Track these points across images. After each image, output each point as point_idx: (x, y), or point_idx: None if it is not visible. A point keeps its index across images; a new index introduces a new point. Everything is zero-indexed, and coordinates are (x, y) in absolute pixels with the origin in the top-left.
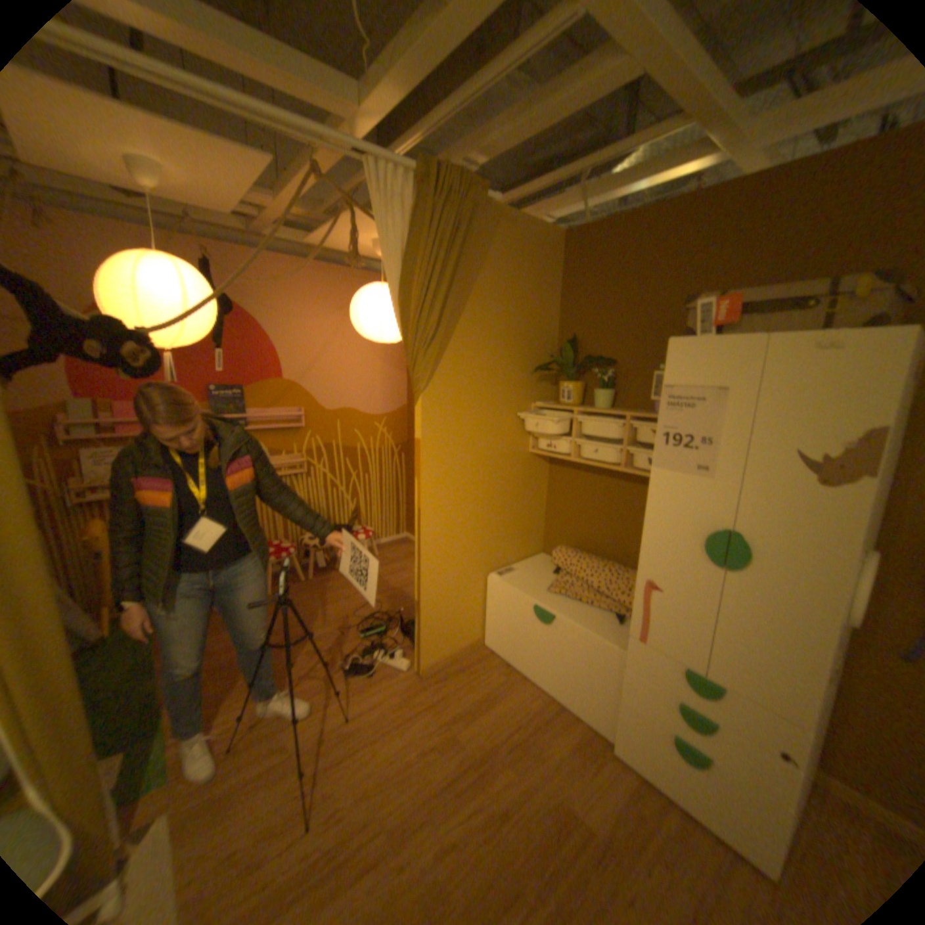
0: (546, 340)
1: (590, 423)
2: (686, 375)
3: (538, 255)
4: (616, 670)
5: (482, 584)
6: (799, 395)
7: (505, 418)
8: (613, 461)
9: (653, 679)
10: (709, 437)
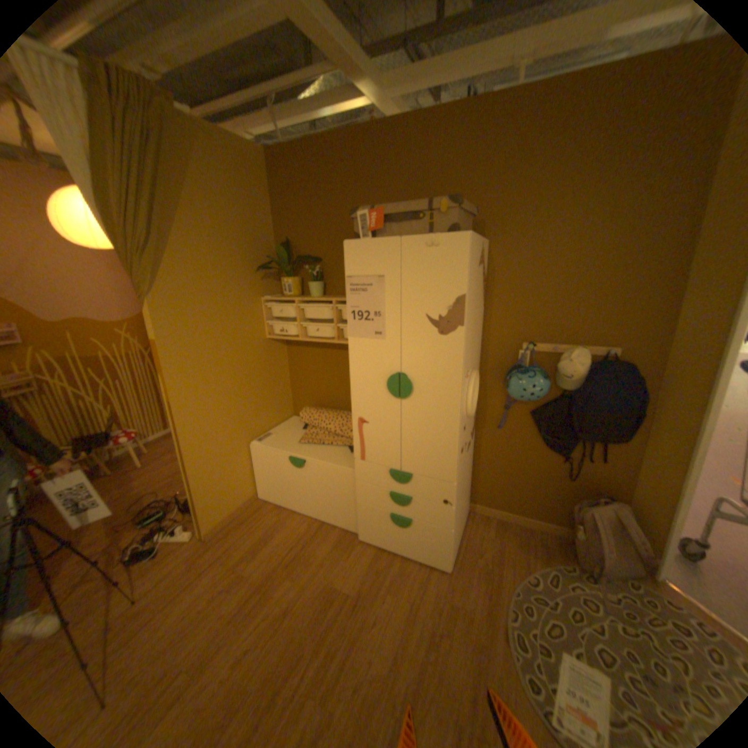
0: (264, 244)
1: (308, 310)
2: (358, 269)
3: (242, 169)
4: (350, 485)
5: (246, 452)
6: (421, 279)
7: (239, 313)
8: (329, 338)
9: (372, 483)
10: (378, 312)
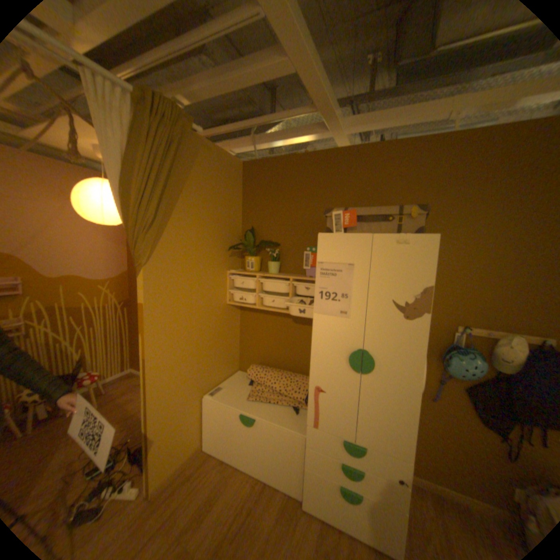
0: (234, 230)
1: (267, 284)
2: (329, 257)
3: (227, 175)
4: (298, 450)
5: (198, 405)
6: (390, 269)
7: (210, 282)
8: (283, 308)
9: (323, 452)
10: (346, 294)
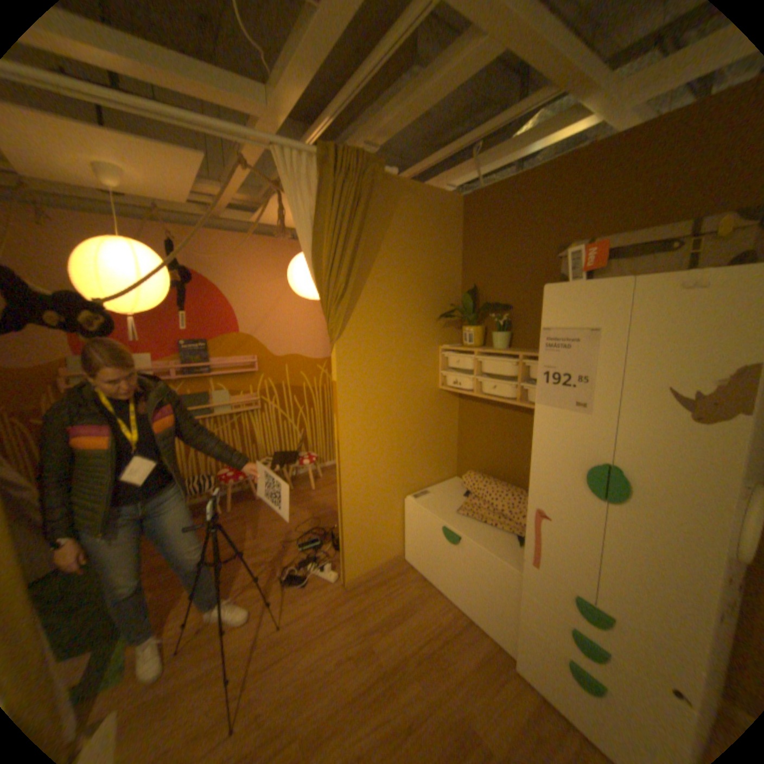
0: (450, 291)
1: (488, 362)
2: (561, 319)
3: (439, 218)
4: (515, 592)
5: (400, 505)
6: (668, 334)
7: (415, 360)
8: (510, 396)
9: (547, 604)
10: (585, 375)
